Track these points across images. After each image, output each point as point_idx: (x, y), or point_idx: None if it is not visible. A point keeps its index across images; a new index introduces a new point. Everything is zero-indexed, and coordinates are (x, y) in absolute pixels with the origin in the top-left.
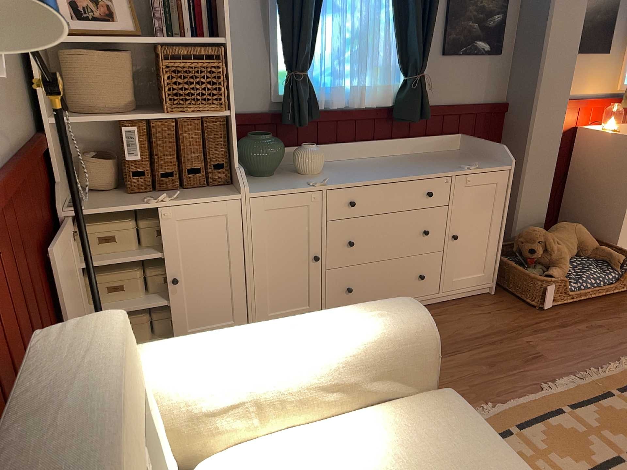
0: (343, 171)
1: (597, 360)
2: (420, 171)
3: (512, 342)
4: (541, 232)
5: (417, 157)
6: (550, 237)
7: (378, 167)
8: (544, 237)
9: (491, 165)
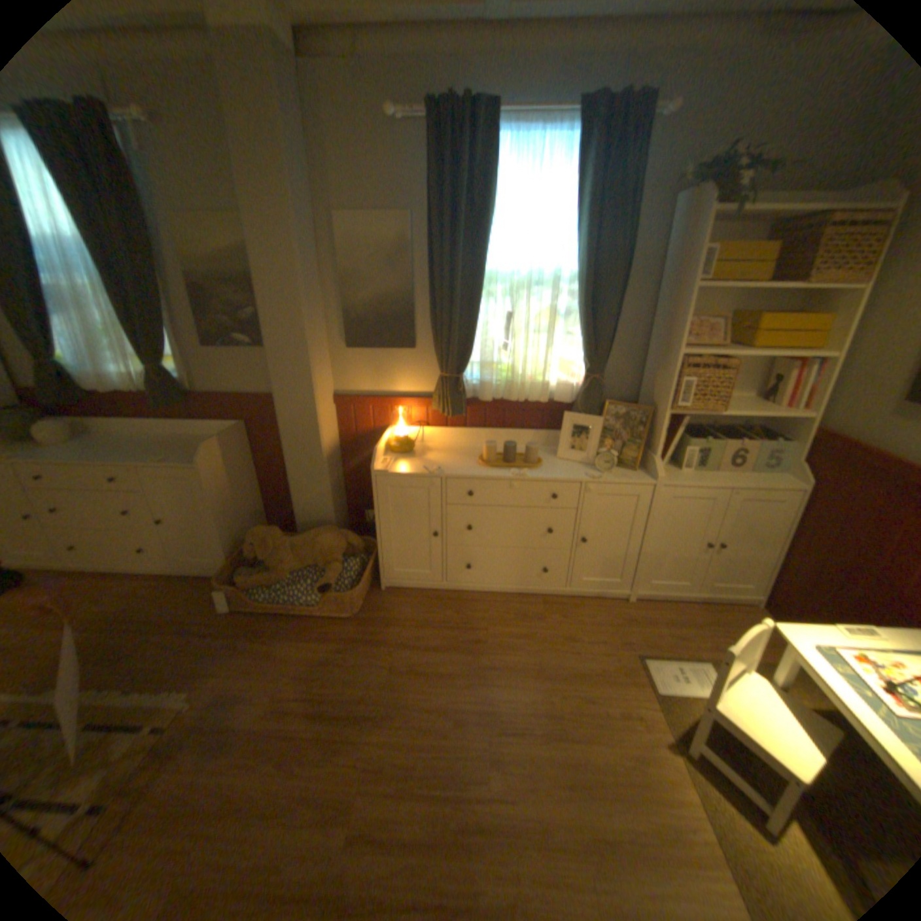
0: (76, 447)
1: (148, 687)
2: (116, 458)
3: (135, 639)
4: (259, 535)
5: (175, 442)
6: (266, 543)
7: (111, 448)
8: (257, 541)
9: (184, 462)
